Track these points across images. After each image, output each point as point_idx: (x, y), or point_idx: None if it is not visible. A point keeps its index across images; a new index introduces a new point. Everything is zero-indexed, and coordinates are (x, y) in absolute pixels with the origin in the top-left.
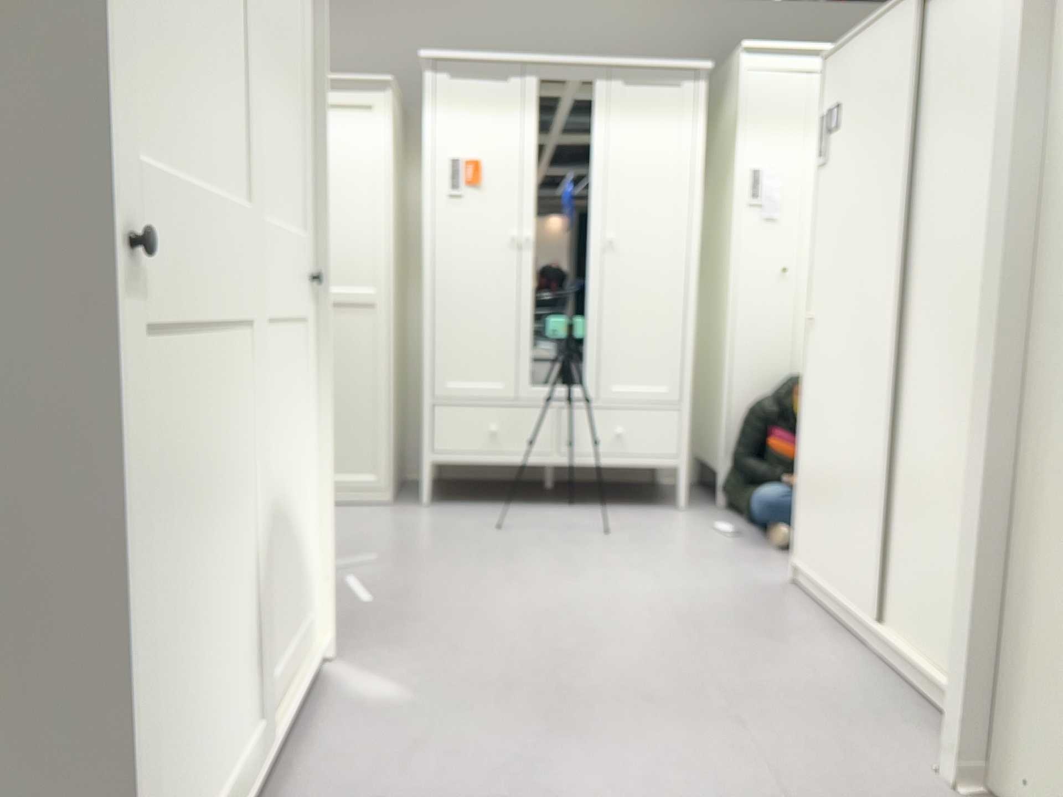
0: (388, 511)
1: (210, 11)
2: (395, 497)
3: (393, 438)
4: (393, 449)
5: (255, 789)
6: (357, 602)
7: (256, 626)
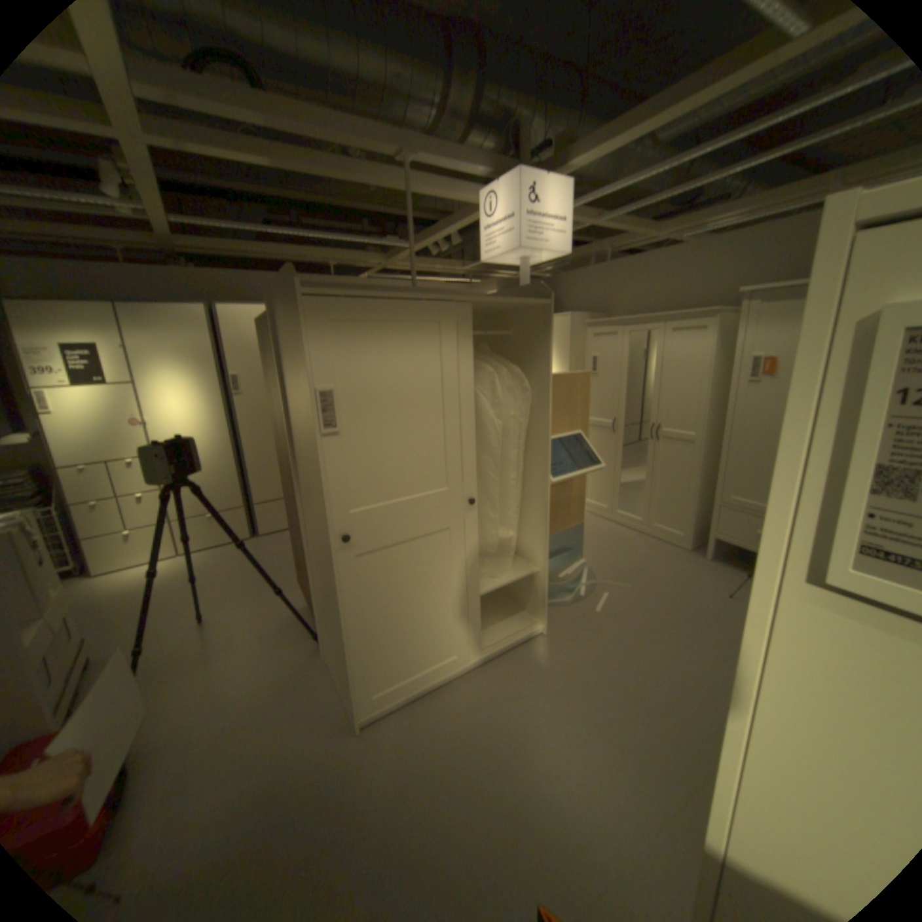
0: (682, 556)
1: (420, 433)
2: (697, 547)
3: (697, 517)
4: (697, 522)
5: (453, 674)
6: (594, 609)
7: (457, 624)
